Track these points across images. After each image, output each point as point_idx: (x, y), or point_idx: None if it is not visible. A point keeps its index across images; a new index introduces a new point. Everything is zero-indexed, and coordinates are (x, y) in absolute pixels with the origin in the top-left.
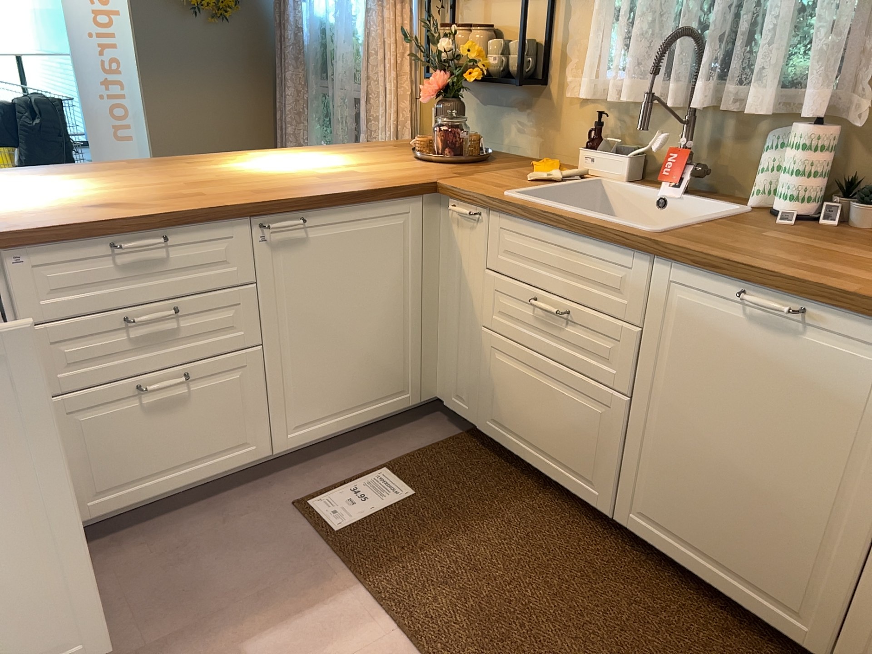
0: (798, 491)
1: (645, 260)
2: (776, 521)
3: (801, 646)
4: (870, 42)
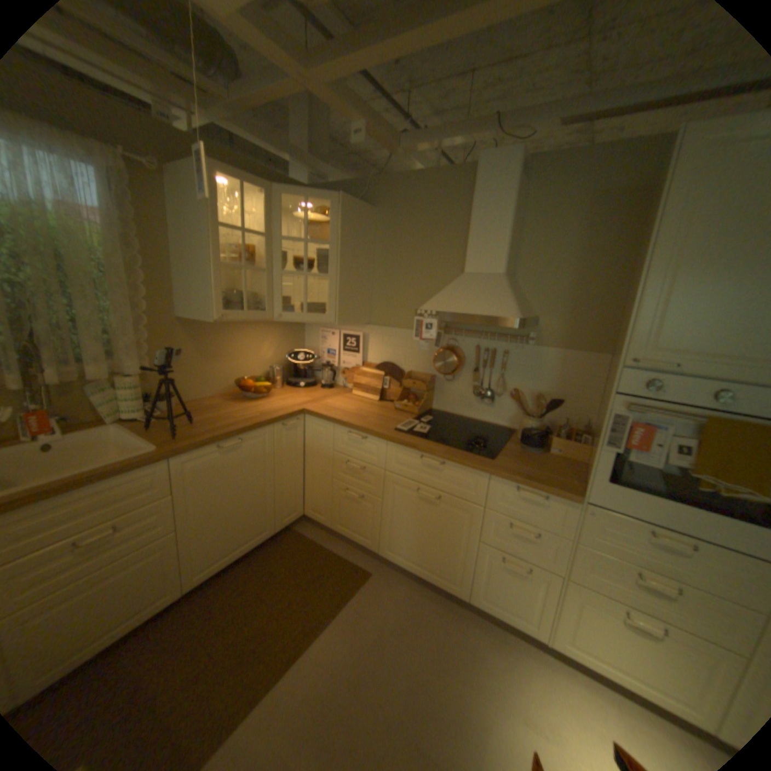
0: (253, 495)
1: (163, 465)
2: (250, 512)
3: (267, 539)
4: (128, 338)
